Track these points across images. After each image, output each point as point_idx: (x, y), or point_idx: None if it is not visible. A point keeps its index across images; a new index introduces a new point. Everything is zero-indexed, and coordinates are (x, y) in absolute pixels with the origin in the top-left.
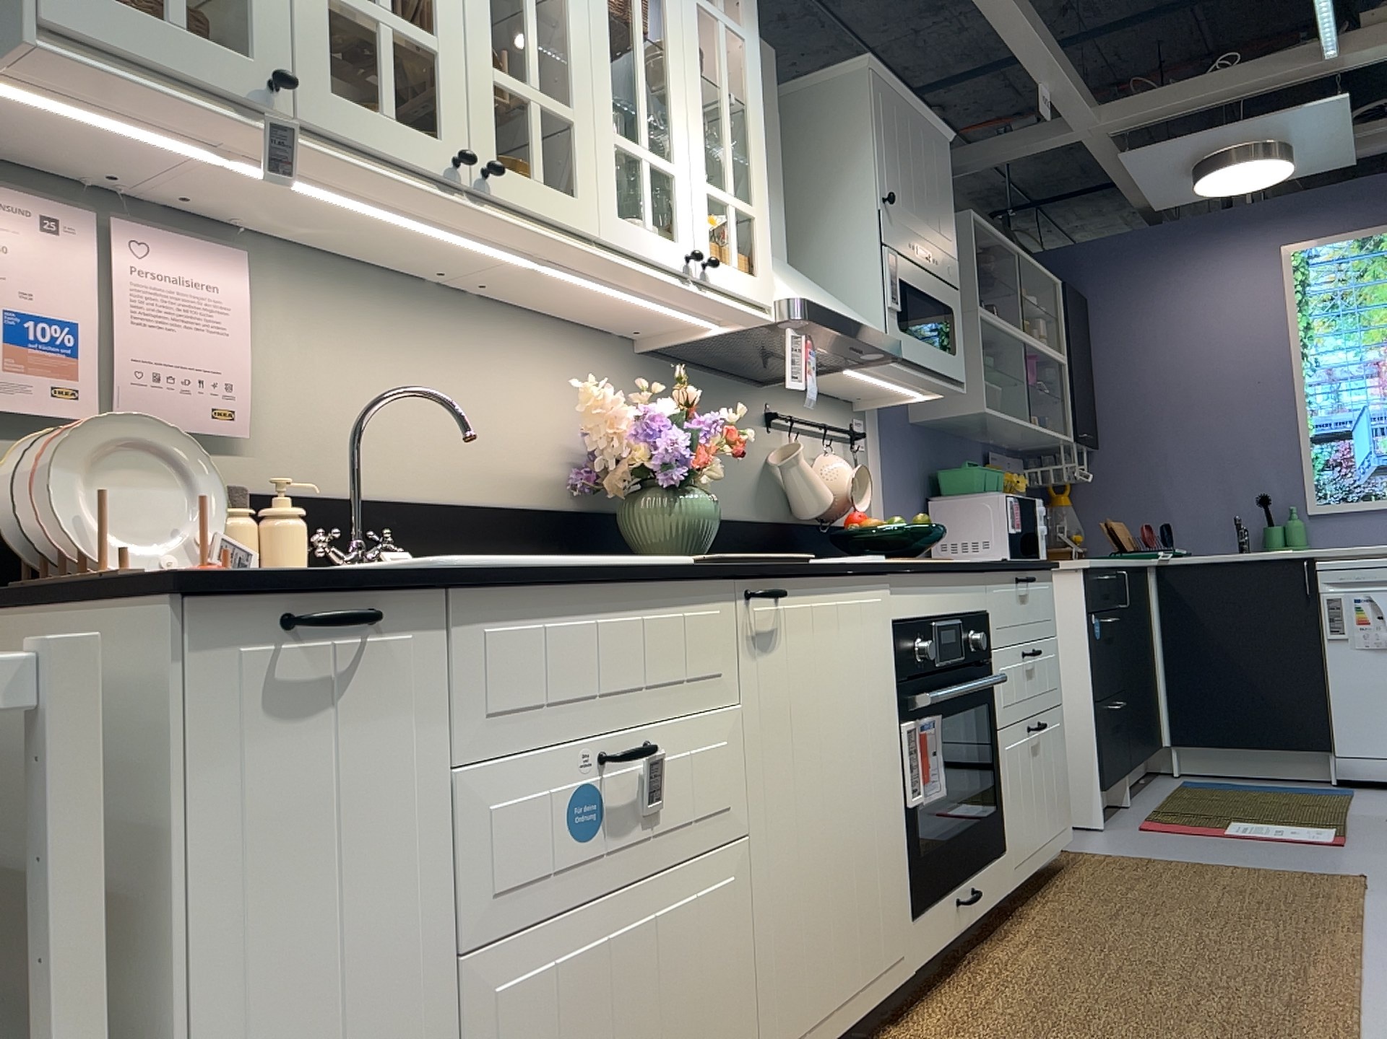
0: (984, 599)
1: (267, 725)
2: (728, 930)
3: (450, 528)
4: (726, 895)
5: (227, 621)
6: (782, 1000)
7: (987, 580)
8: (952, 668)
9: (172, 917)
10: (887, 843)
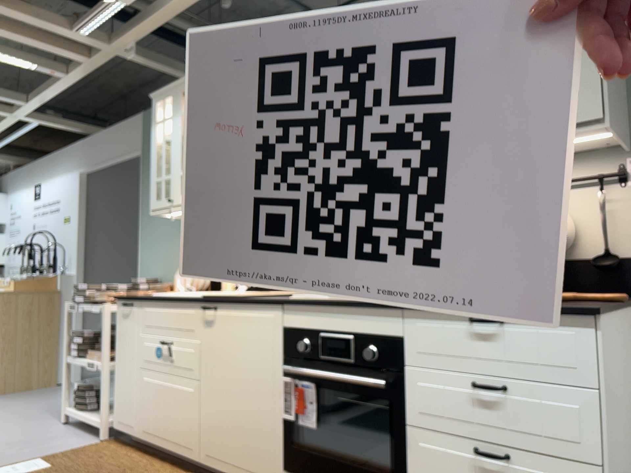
0: (395, 328)
1: (122, 319)
2: (190, 404)
3: None
4: (190, 394)
5: (121, 303)
6: (207, 439)
7: (403, 315)
8: (341, 364)
9: (116, 342)
10: (265, 424)
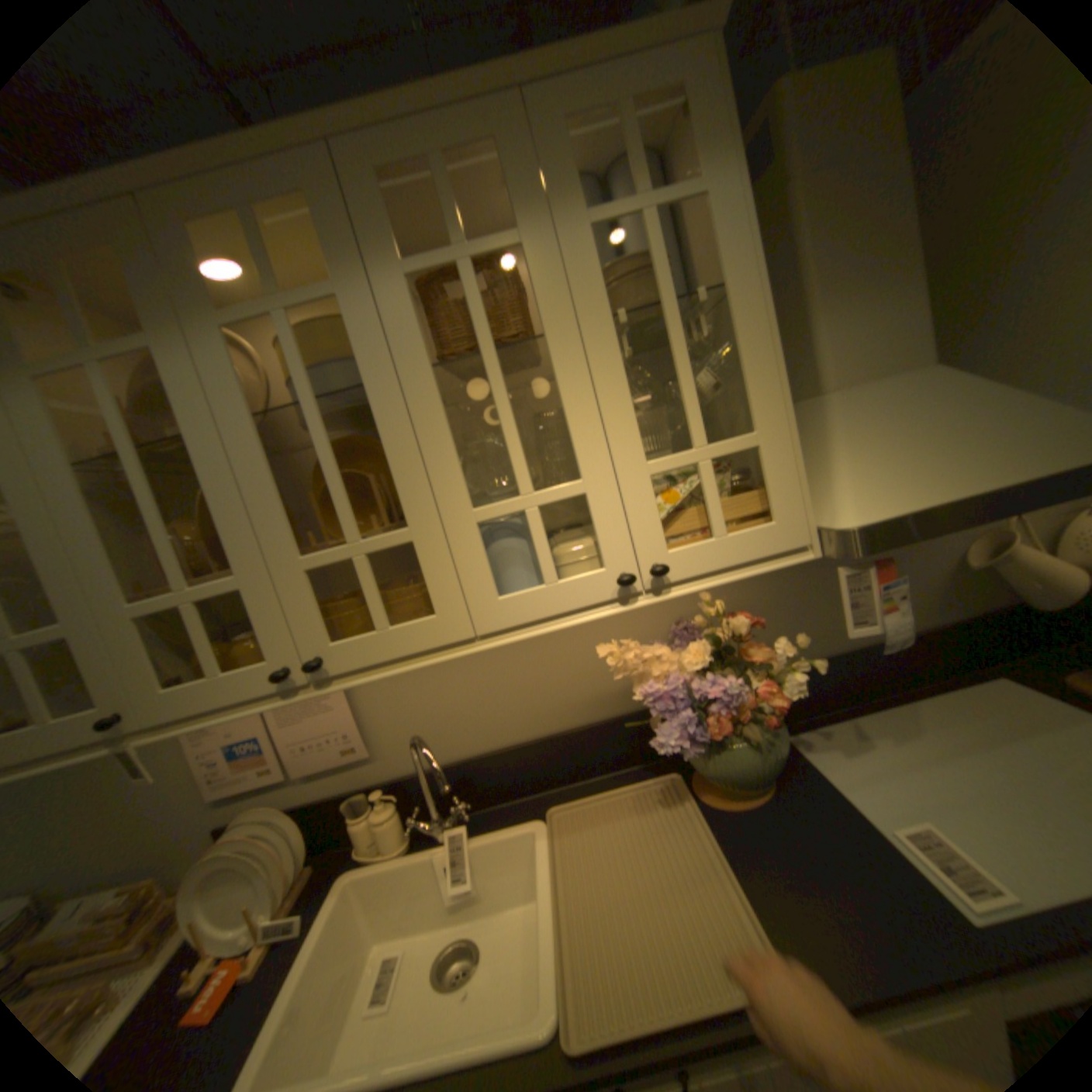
0: None
1: None
2: None
3: (534, 759)
4: None
5: None
6: None
7: None
8: None
9: None
10: None
